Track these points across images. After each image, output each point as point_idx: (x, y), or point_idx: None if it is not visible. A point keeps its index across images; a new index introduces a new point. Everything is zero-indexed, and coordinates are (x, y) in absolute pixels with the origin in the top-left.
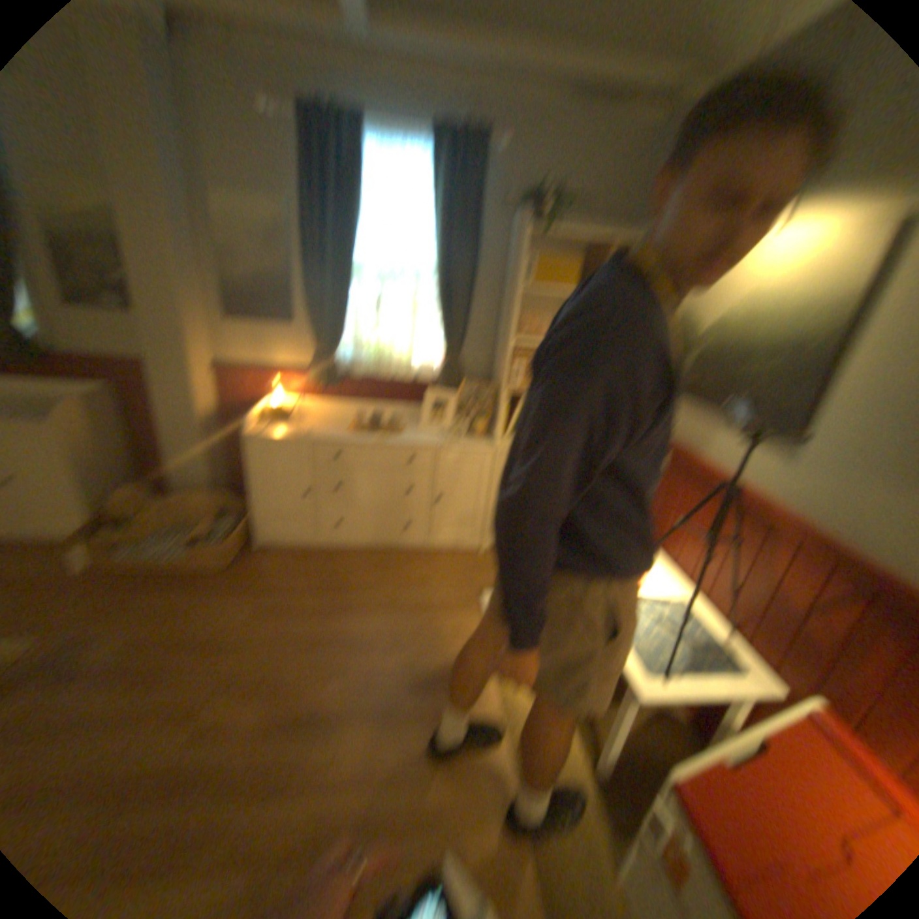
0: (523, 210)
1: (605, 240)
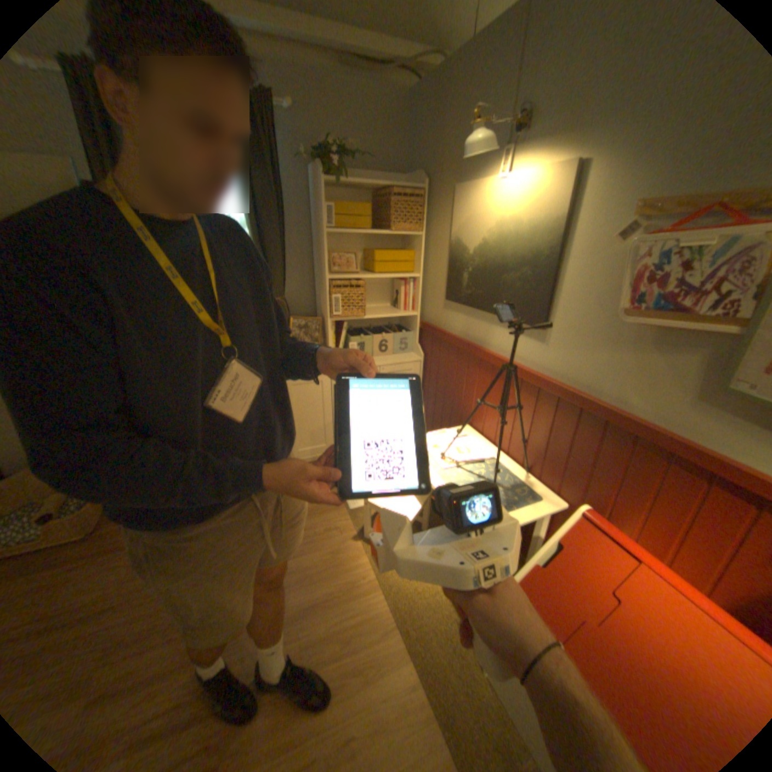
0: (313, 166)
1: (386, 189)
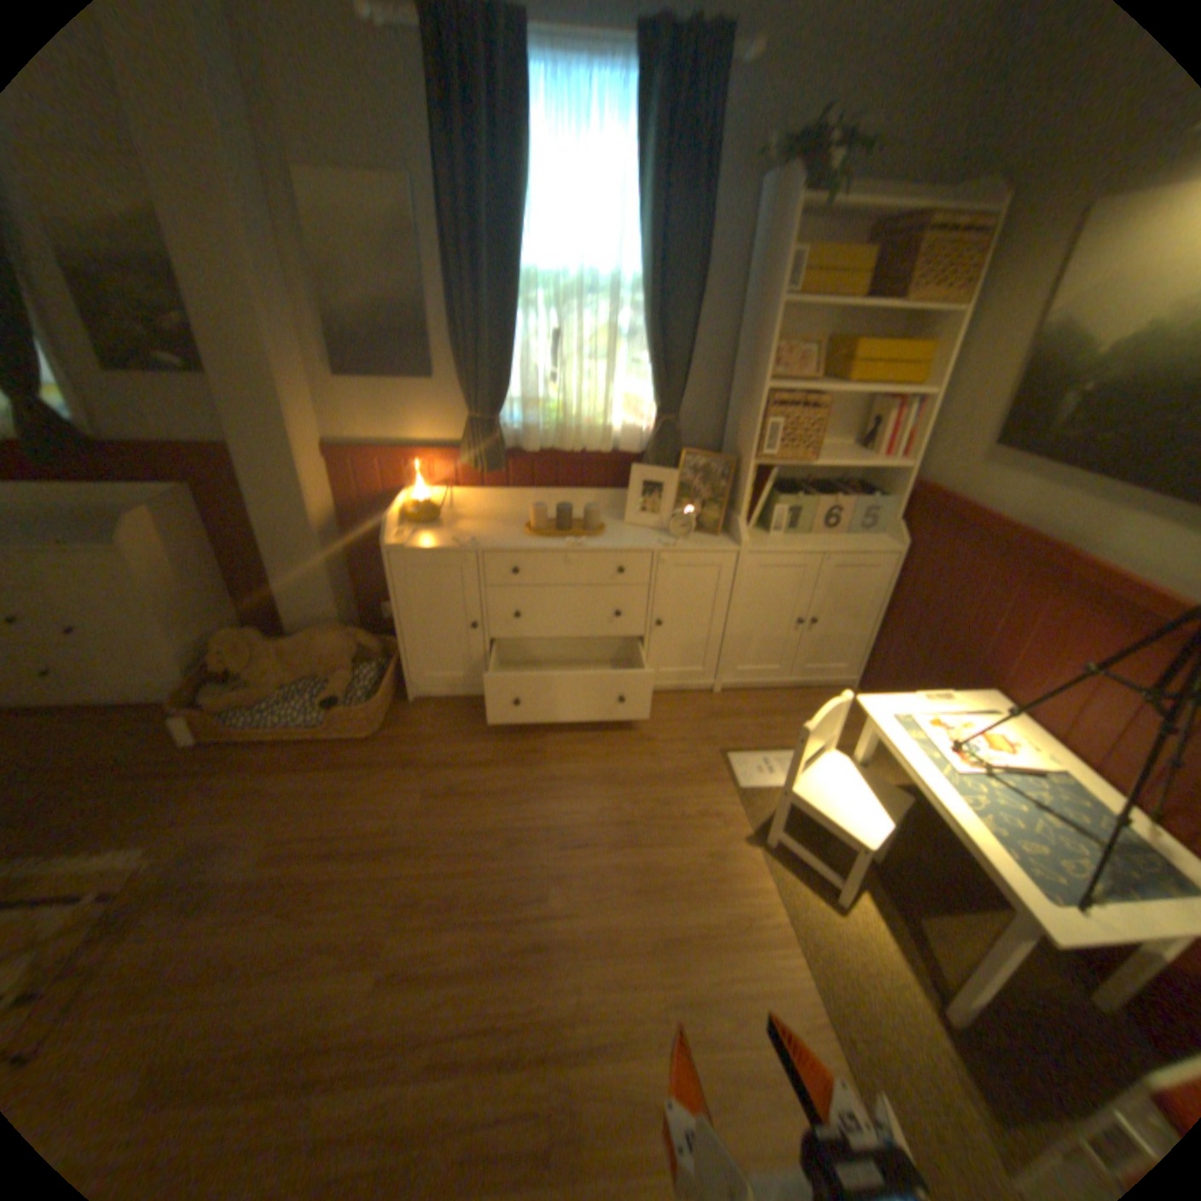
0: (781, 175)
1: (912, 216)
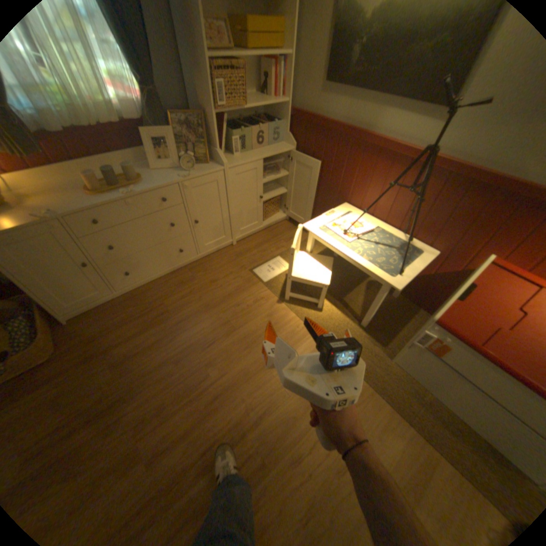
0: None
1: None
